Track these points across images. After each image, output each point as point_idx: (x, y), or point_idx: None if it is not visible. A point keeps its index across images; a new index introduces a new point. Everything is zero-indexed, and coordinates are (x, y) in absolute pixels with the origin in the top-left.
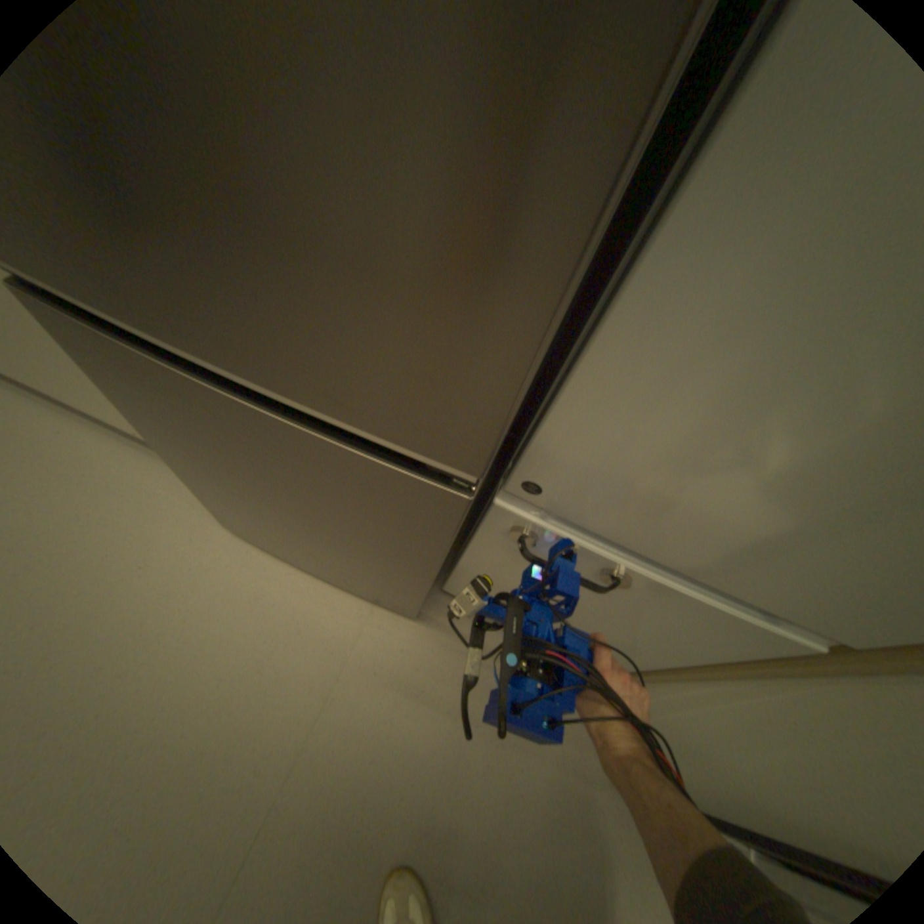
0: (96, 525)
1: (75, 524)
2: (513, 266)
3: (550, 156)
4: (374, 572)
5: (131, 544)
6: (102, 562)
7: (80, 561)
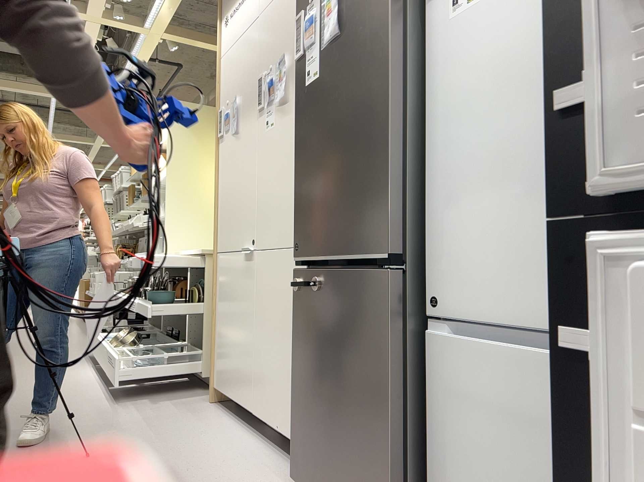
0: (228, 469)
1: (220, 466)
2: (384, 181)
3: (384, 163)
4: (366, 448)
5: (237, 480)
6: (218, 481)
7: (209, 478)
